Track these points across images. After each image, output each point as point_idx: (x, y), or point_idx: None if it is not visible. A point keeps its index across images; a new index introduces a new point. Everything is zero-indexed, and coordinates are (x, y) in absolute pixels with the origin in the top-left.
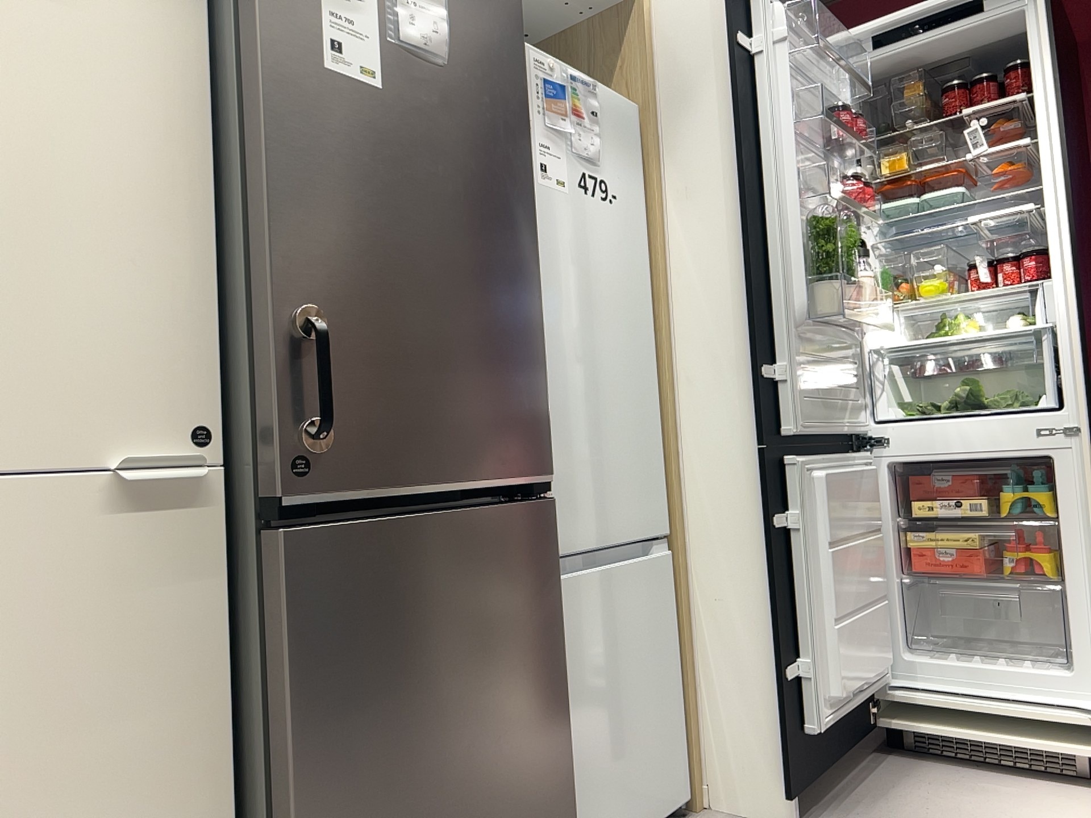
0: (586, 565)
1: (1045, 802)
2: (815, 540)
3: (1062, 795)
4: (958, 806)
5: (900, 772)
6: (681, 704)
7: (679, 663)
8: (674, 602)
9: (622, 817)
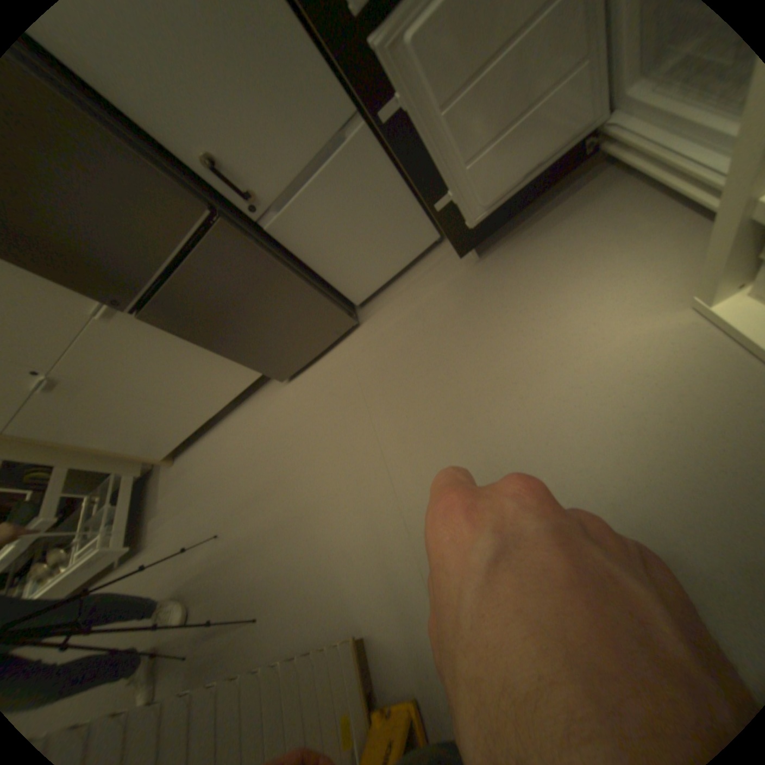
0: (295, 186)
1: (650, 242)
2: (426, 104)
3: (678, 232)
4: (580, 243)
5: (588, 193)
6: (419, 195)
7: (407, 177)
8: (386, 145)
9: (383, 269)
